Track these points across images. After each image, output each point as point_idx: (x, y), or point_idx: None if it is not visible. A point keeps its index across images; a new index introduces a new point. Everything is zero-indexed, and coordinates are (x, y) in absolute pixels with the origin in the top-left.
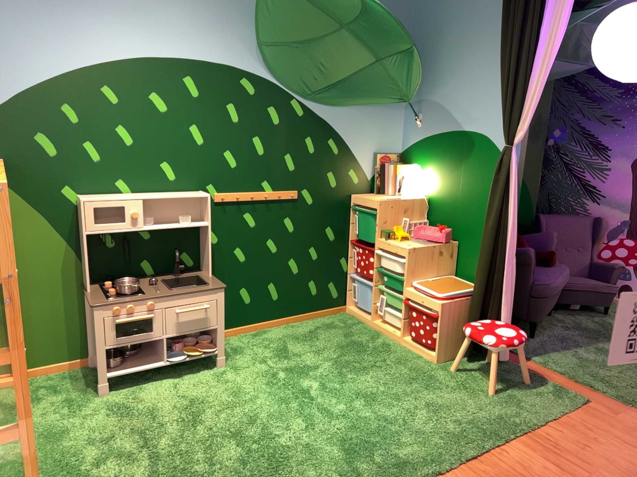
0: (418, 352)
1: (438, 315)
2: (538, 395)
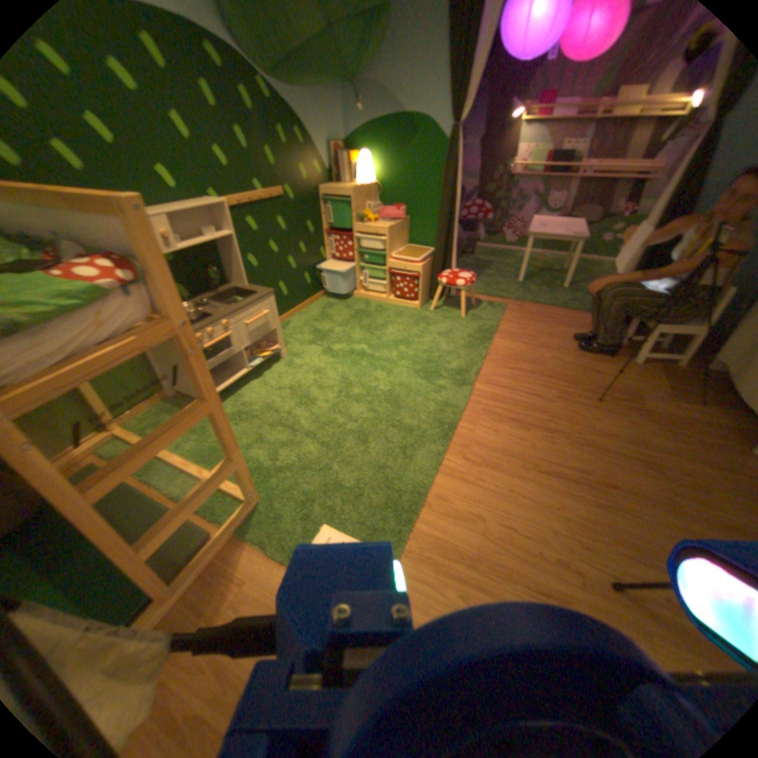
0: (402, 305)
1: (418, 275)
2: (485, 310)
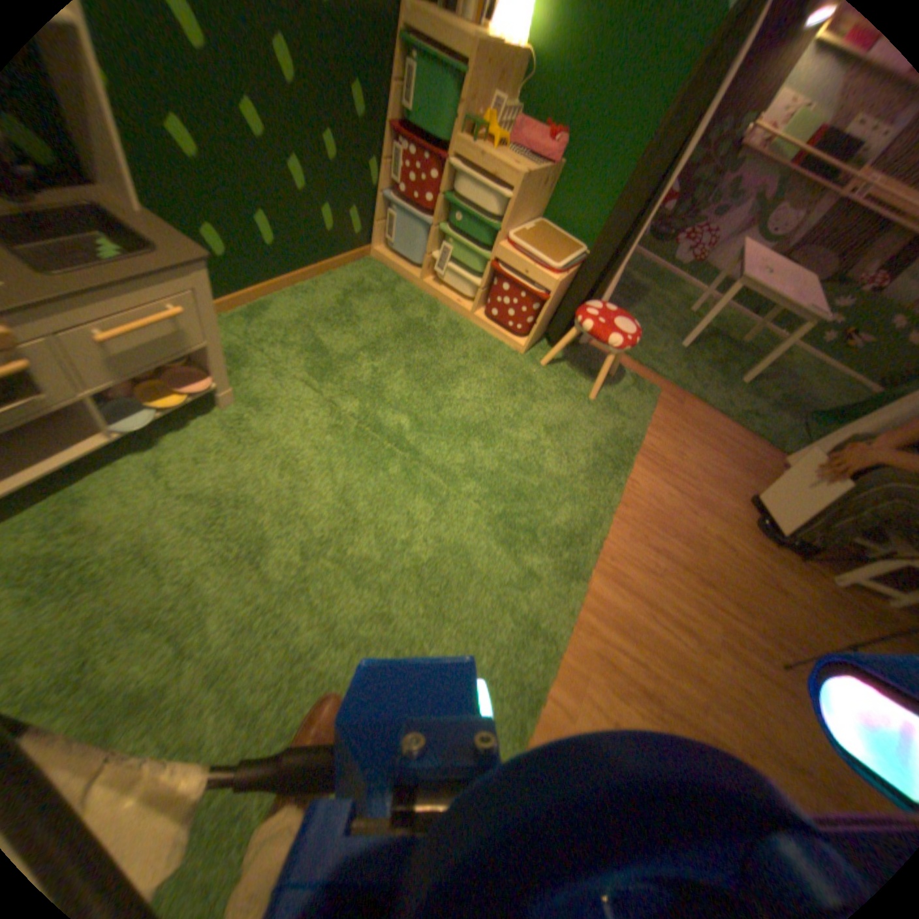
0: (496, 337)
1: (547, 297)
2: (628, 394)
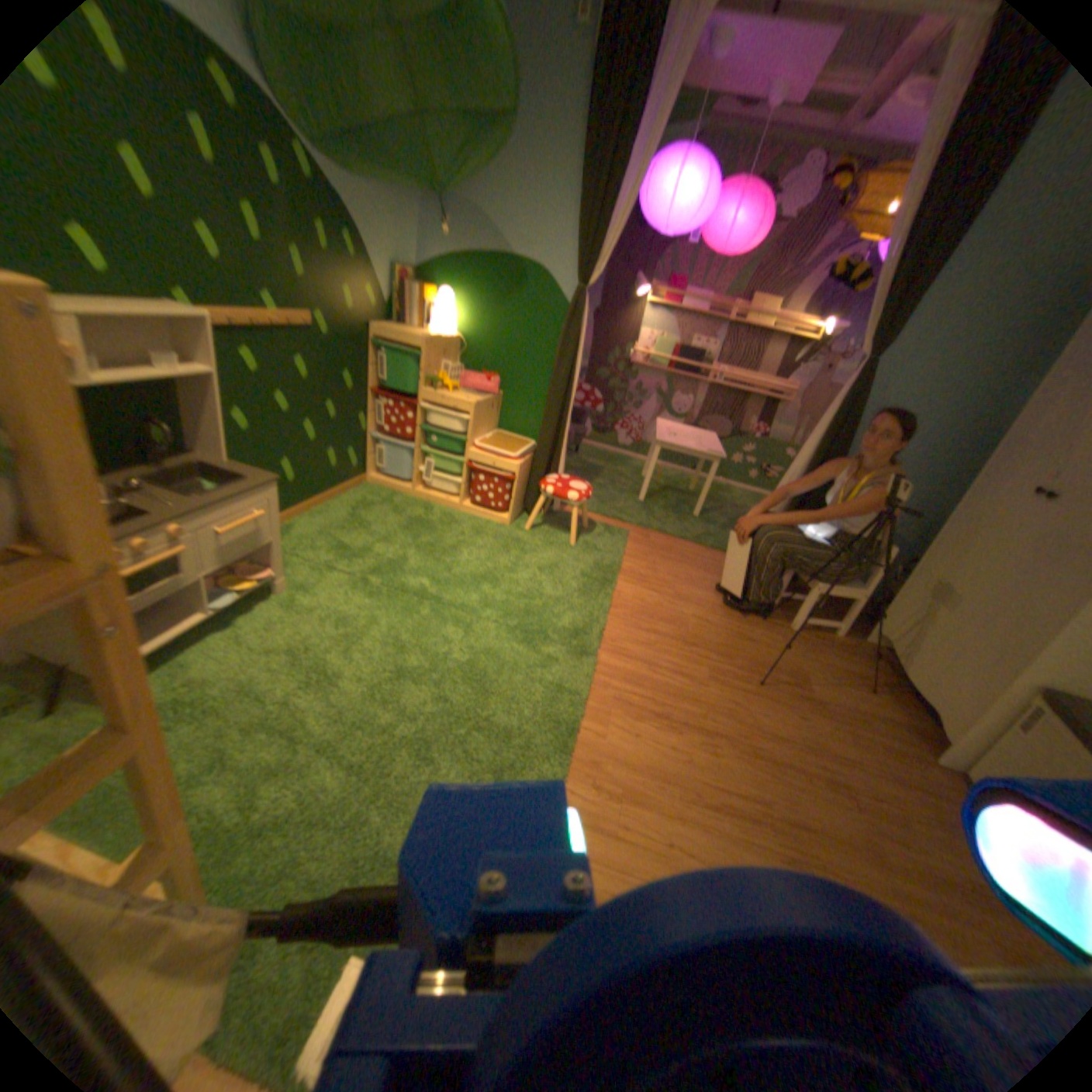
0: (483, 518)
1: (513, 478)
2: (601, 538)
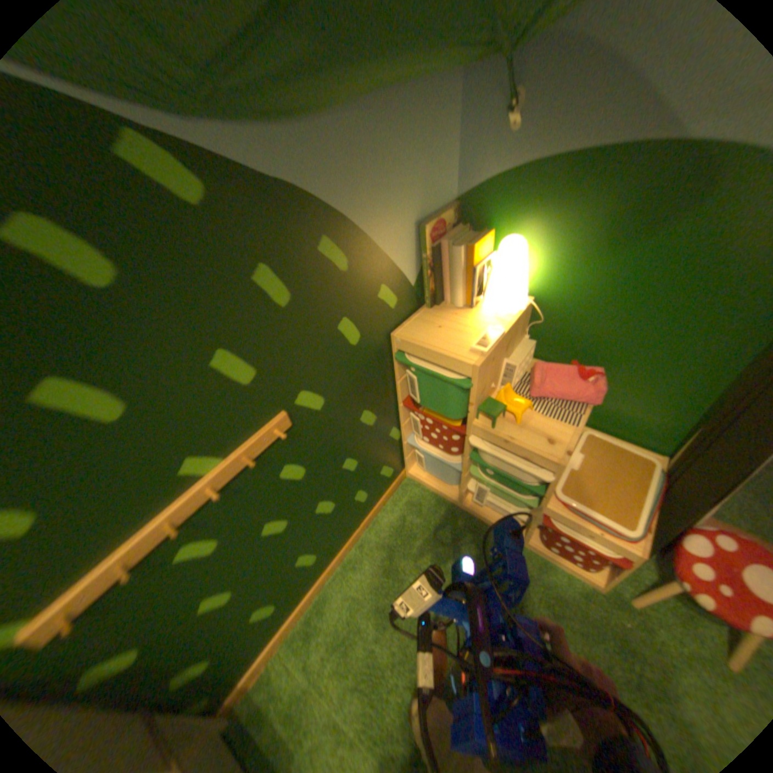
0: (568, 572)
1: (636, 566)
2: None
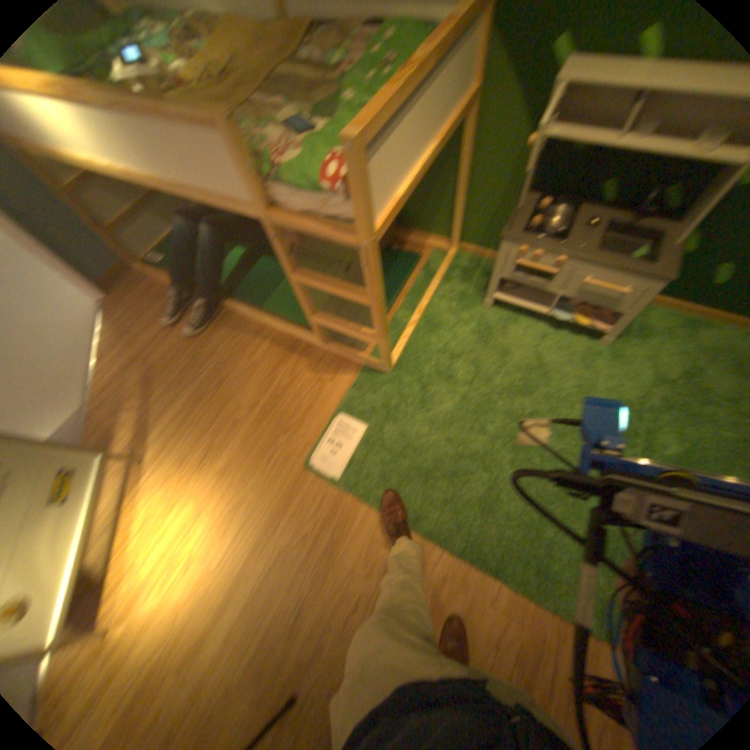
0: None
1: None
2: None
